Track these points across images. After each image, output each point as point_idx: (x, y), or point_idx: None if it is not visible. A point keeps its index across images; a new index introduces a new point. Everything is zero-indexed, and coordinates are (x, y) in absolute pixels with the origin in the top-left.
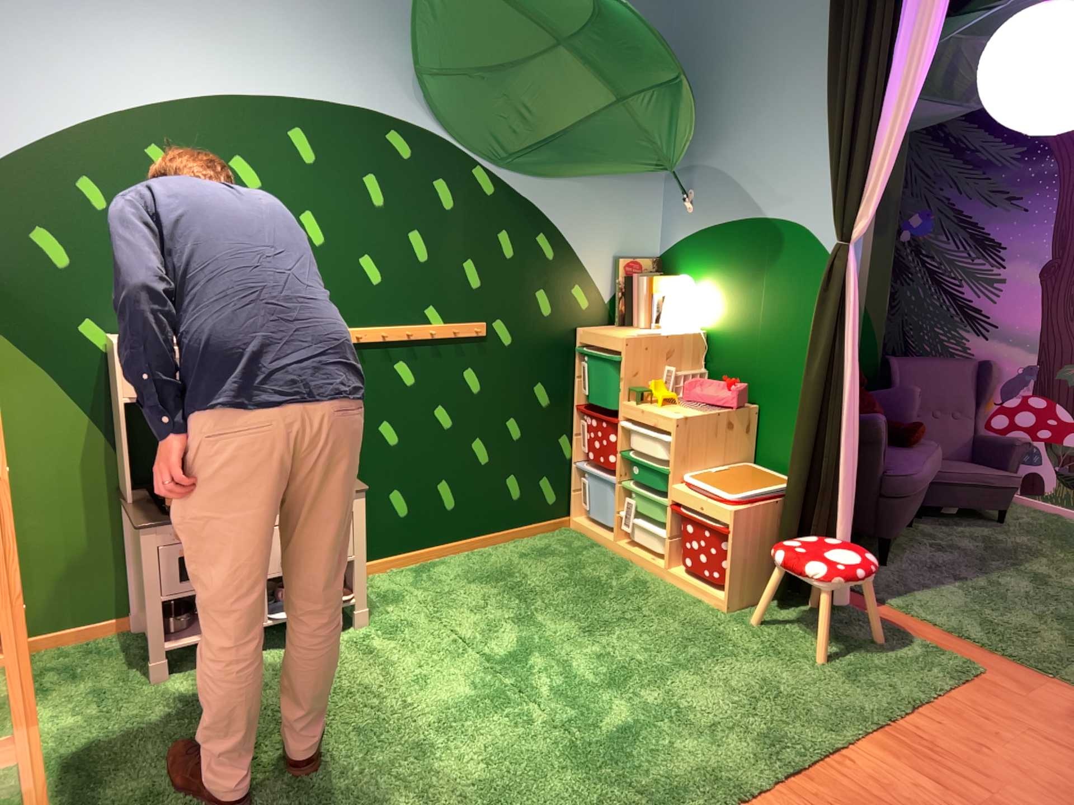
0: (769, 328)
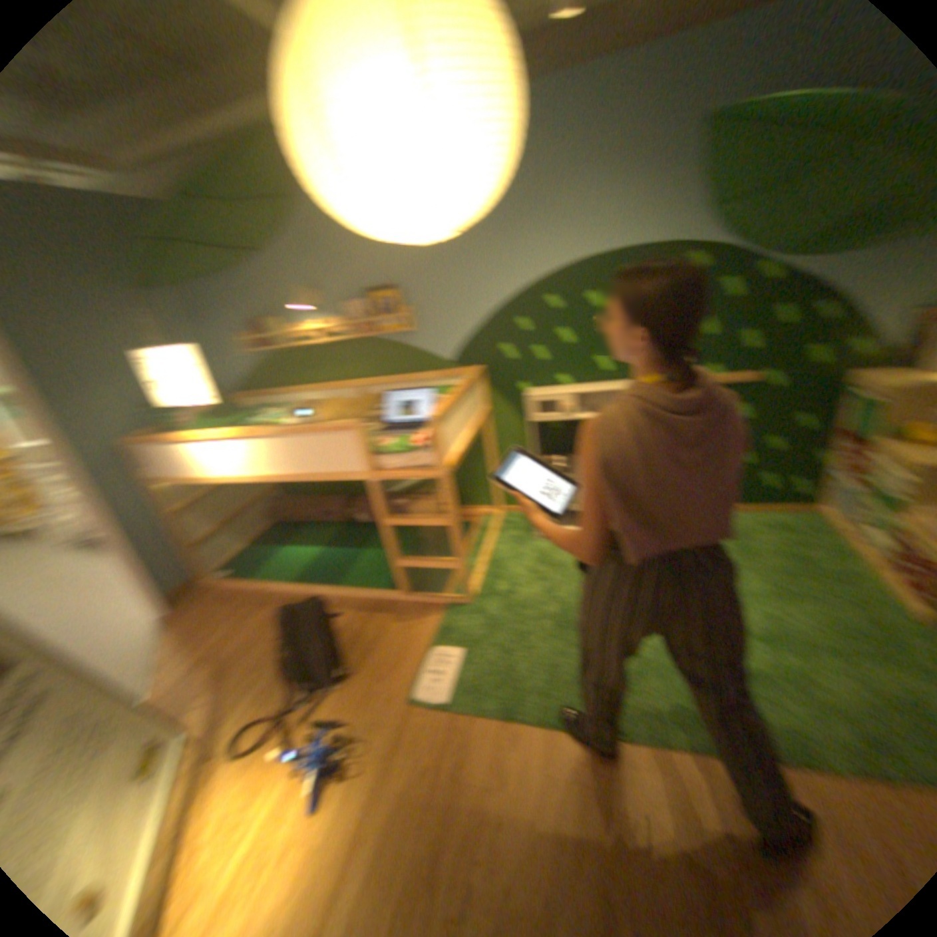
0: None
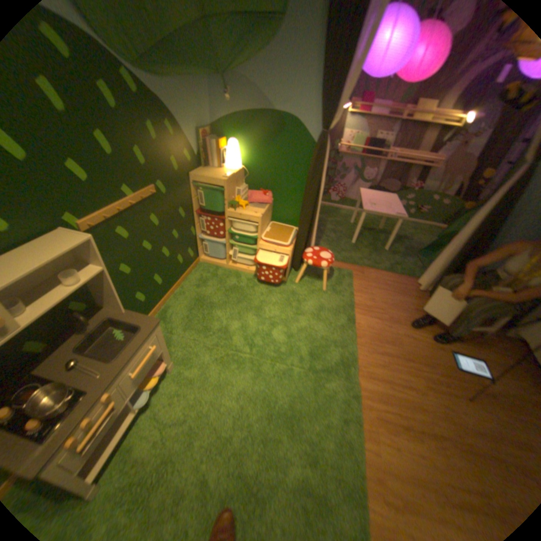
0: (277, 166)
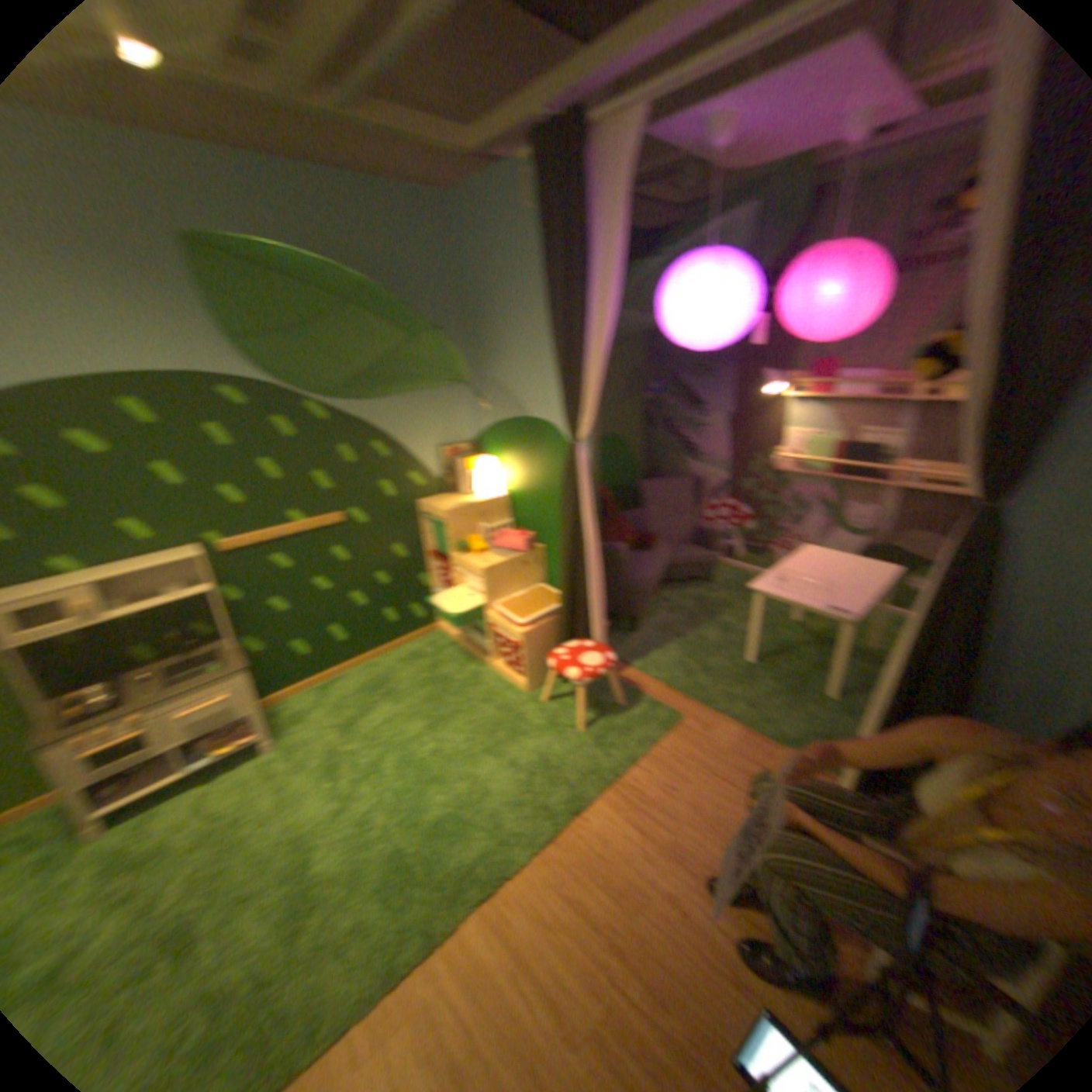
0: (541, 495)
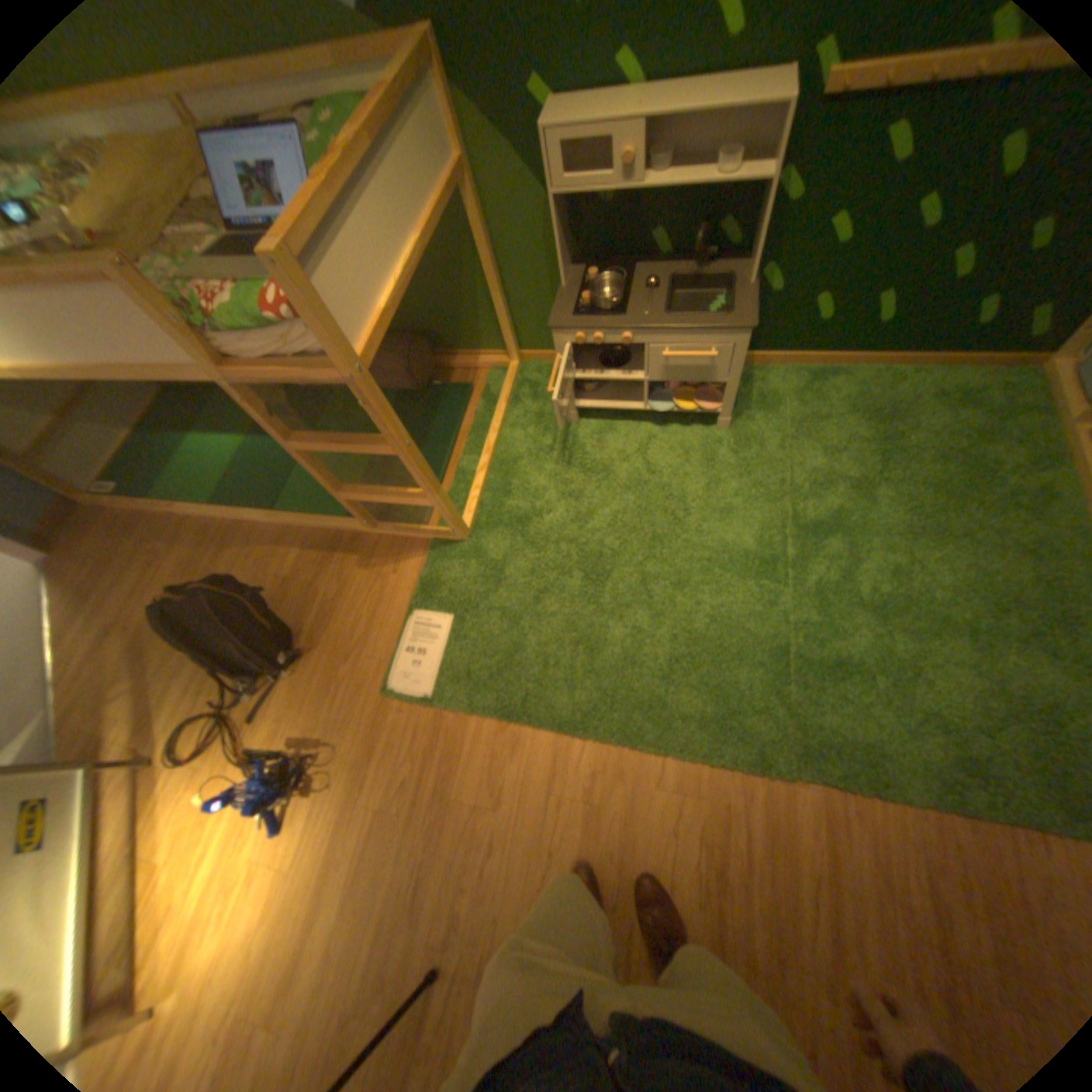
0: None
